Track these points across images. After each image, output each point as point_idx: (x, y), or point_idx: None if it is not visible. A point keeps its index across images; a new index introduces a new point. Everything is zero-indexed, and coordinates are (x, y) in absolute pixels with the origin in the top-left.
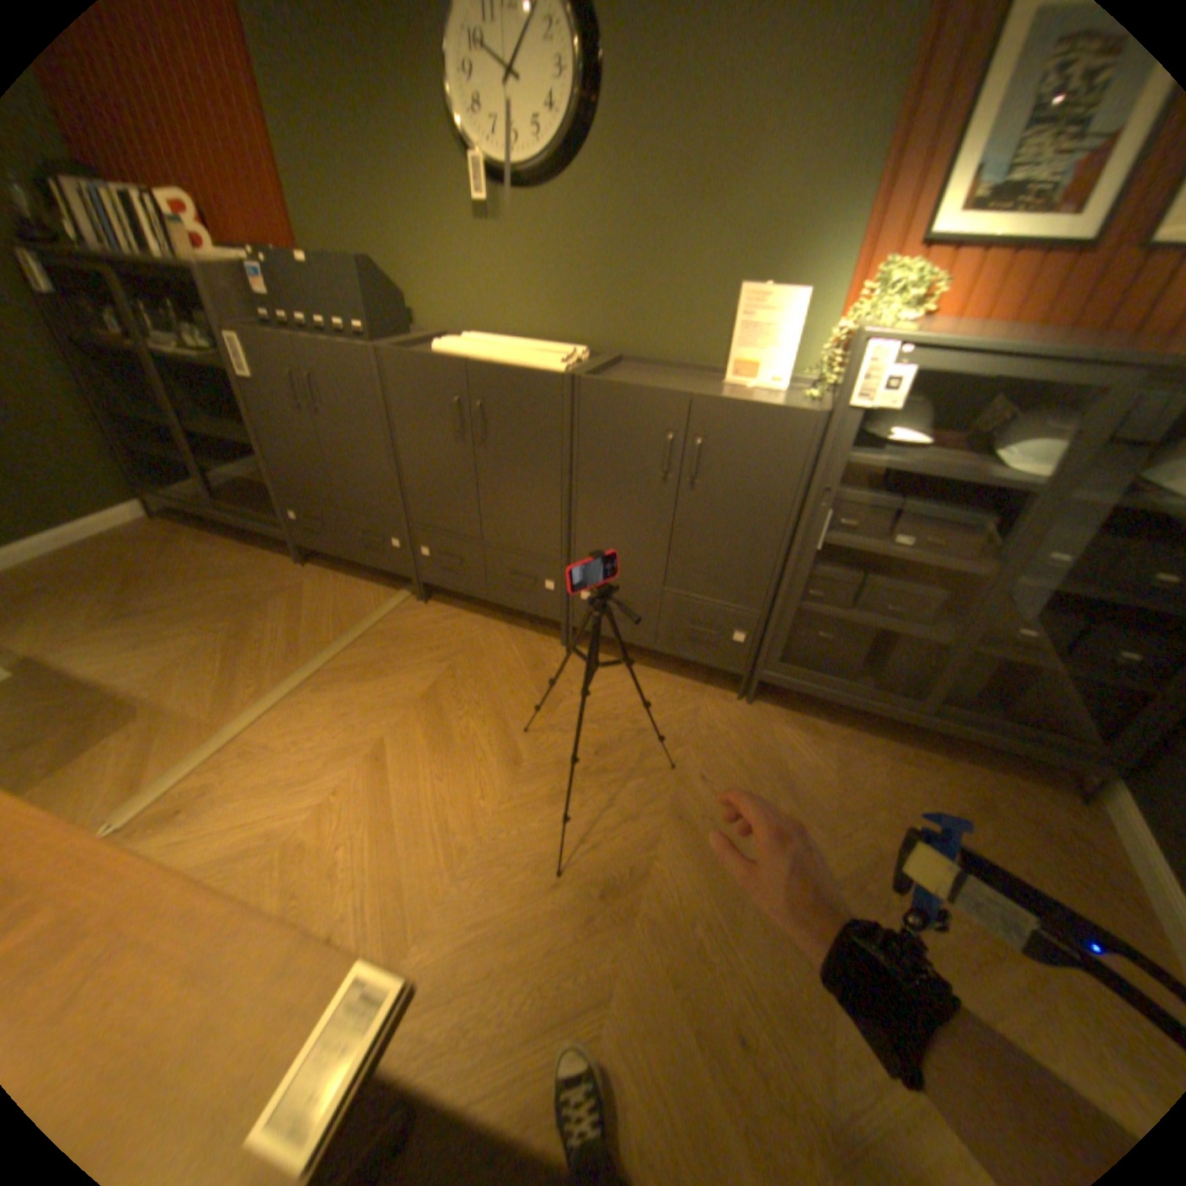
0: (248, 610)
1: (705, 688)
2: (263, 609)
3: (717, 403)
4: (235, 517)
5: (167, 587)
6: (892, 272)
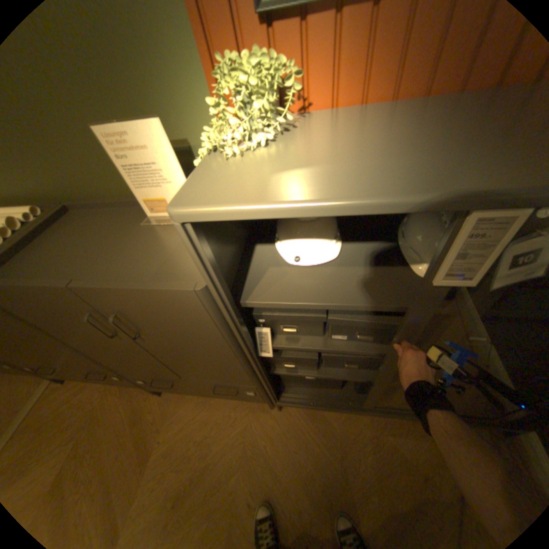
0: None
1: (248, 404)
2: None
3: (95, 292)
4: None
5: None
6: (227, 78)
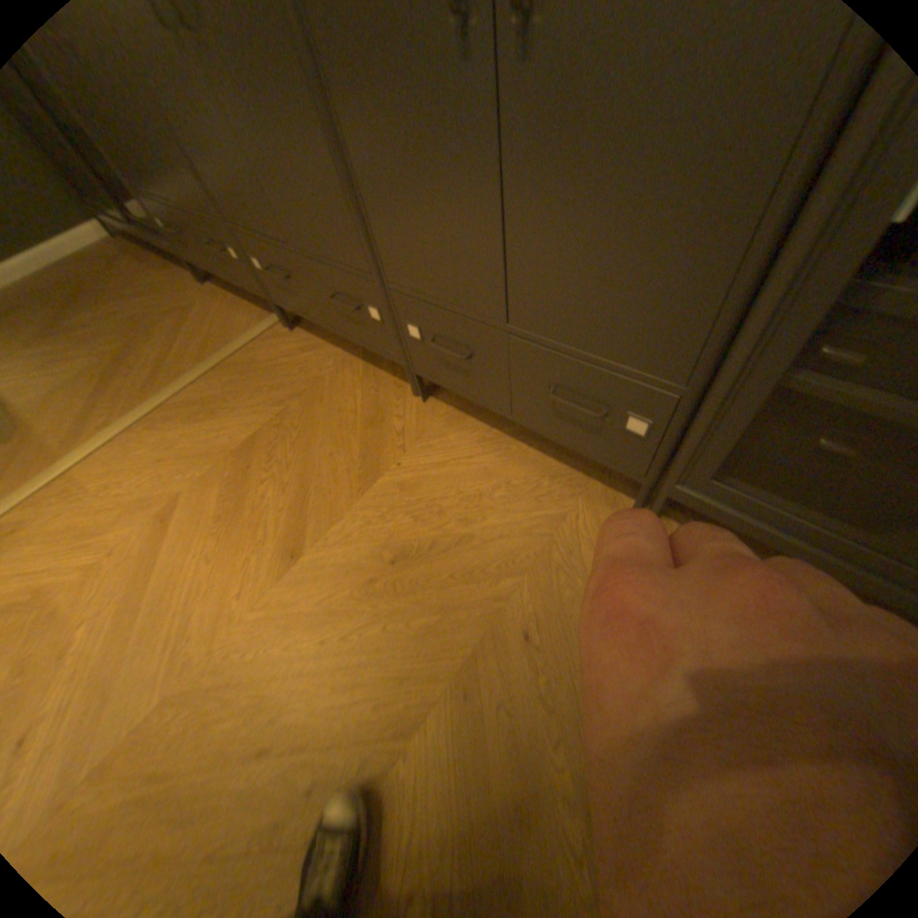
0: (138, 333)
1: (586, 485)
2: (151, 332)
3: None
4: (143, 230)
5: (93, 306)
6: None
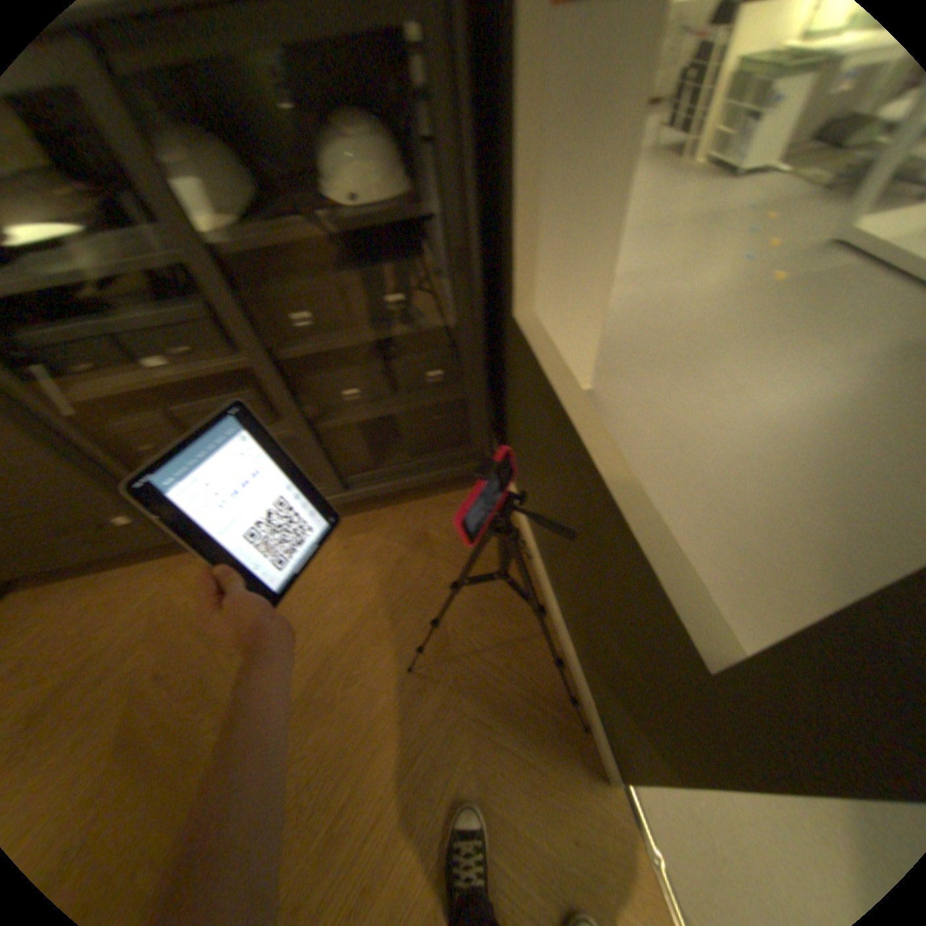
0: None
1: (159, 564)
2: None
3: None
4: None
5: None
6: None
